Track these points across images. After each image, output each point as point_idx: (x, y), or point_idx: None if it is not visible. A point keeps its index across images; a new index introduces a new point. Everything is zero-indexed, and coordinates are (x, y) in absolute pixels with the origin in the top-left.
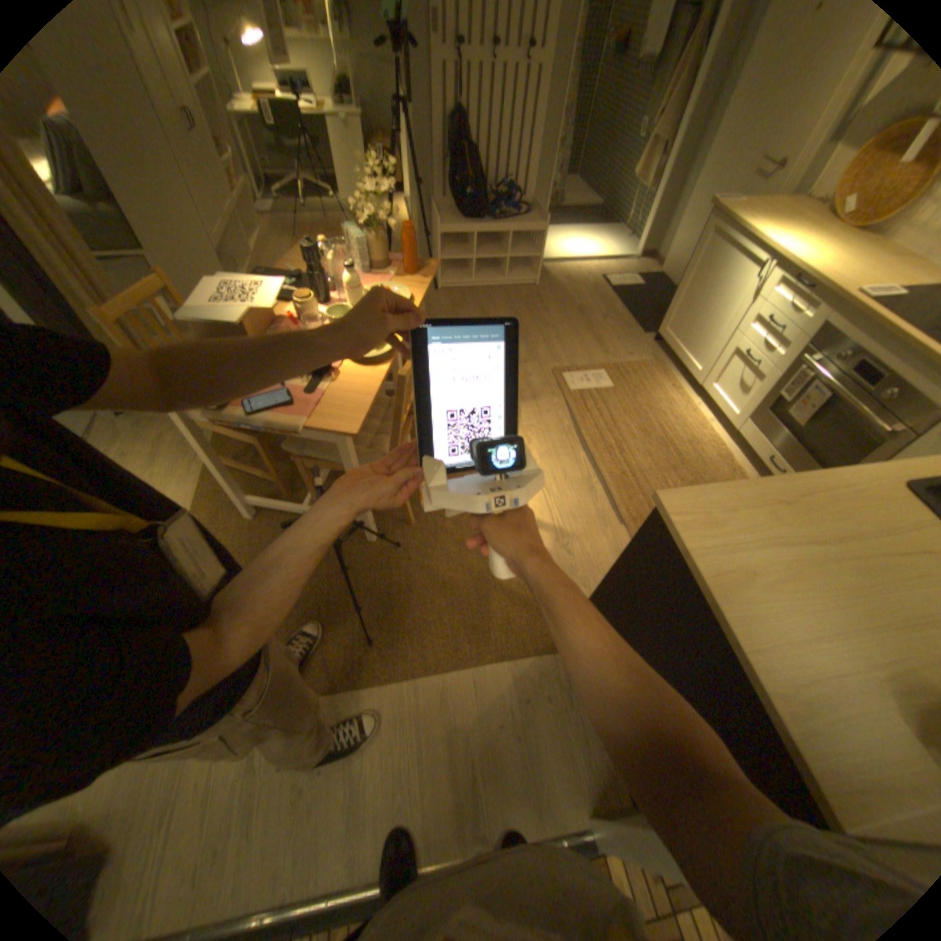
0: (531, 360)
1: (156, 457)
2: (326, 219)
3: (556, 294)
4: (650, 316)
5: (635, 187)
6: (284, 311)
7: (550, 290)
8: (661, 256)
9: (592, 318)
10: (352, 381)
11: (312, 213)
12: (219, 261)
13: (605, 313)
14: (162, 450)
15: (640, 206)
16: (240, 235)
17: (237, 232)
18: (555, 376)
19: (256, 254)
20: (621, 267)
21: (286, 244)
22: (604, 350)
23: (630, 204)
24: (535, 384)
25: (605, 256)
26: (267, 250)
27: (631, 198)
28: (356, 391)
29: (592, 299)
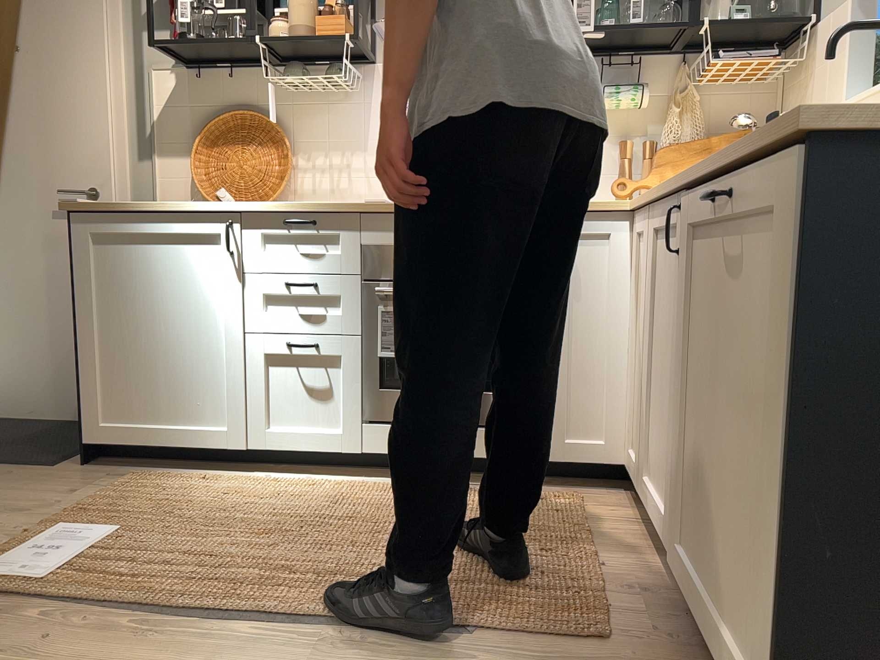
0: None
1: None
2: None
3: None
4: (26, 450)
5: None
6: None
7: None
8: None
9: None
10: None
11: None
12: None
13: None
14: None
15: None
16: None
17: None
18: None
19: None
20: None
21: None
22: (13, 510)
23: None
24: None
25: None
26: None
27: None
28: None
29: None
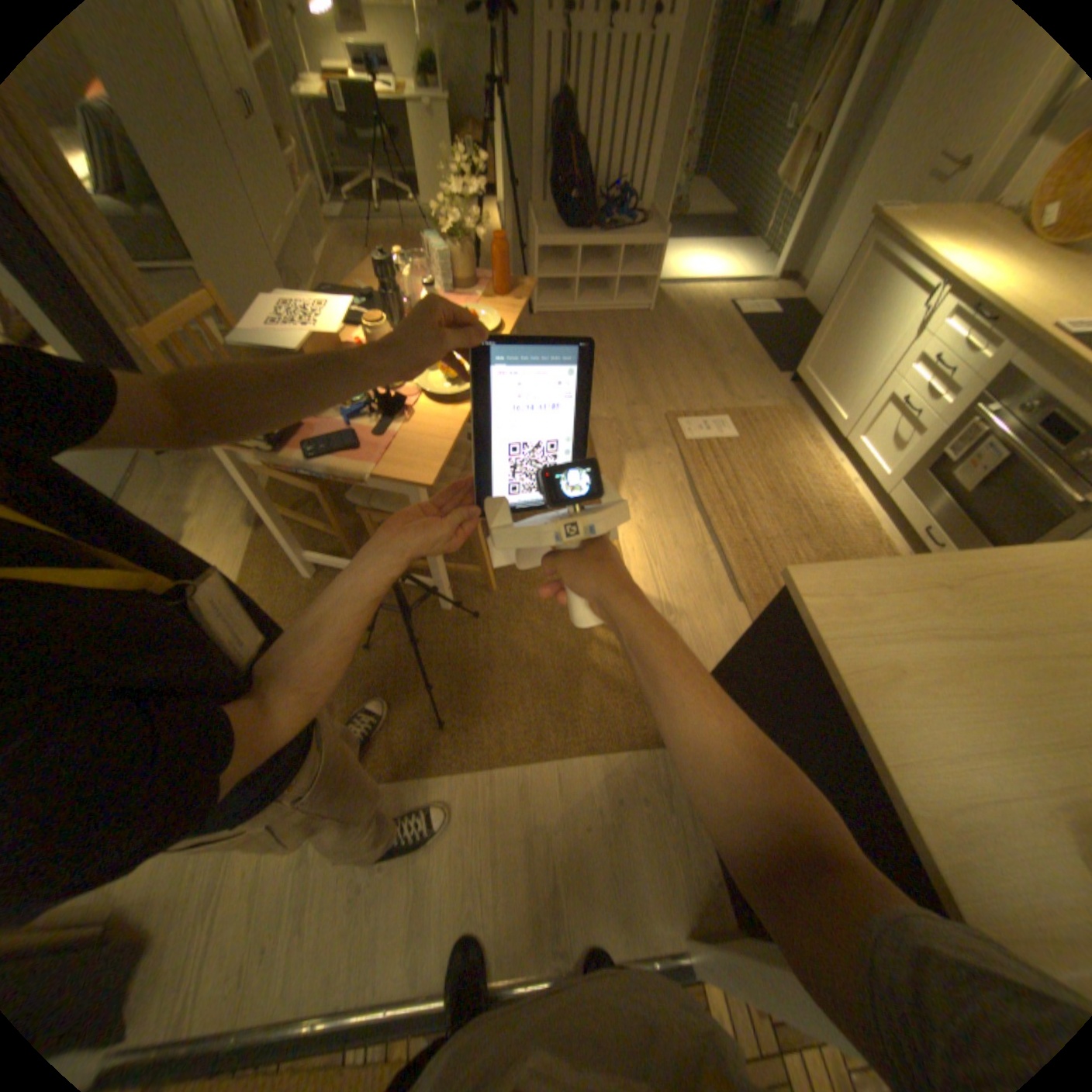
0: (641, 402)
1: (205, 503)
2: (404, 227)
3: (674, 322)
4: (787, 352)
5: (777, 191)
6: (352, 337)
7: (667, 318)
8: (805, 278)
9: (716, 353)
10: (428, 422)
11: (388, 220)
12: (279, 276)
13: (732, 347)
14: (212, 496)
15: (782, 216)
16: (304, 245)
17: (301, 242)
18: (668, 421)
19: (323, 268)
20: (755, 291)
21: (357, 257)
22: (730, 392)
23: (769, 213)
24: (644, 431)
25: (735, 277)
26: (335, 264)
27: (771, 206)
28: (433, 434)
29: (718, 329)
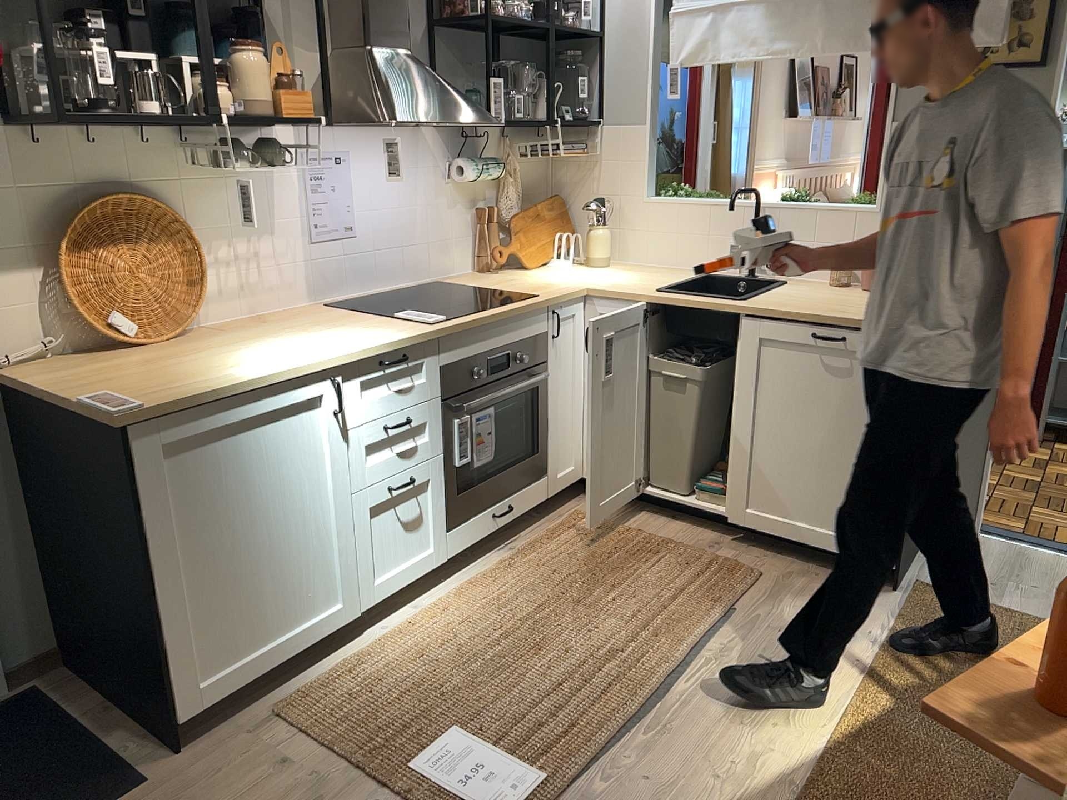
0: None
1: None
2: None
3: None
4: None
5: None
6: None
7: None
8: None
9: None
10: None
11: None
12: None
13: None
14: None
15: None
16: None
17: None
18: None
19: None
20: None
21: None
22: None
23: None
24: None
25: None
26: None
27: None
28: None
29: None
